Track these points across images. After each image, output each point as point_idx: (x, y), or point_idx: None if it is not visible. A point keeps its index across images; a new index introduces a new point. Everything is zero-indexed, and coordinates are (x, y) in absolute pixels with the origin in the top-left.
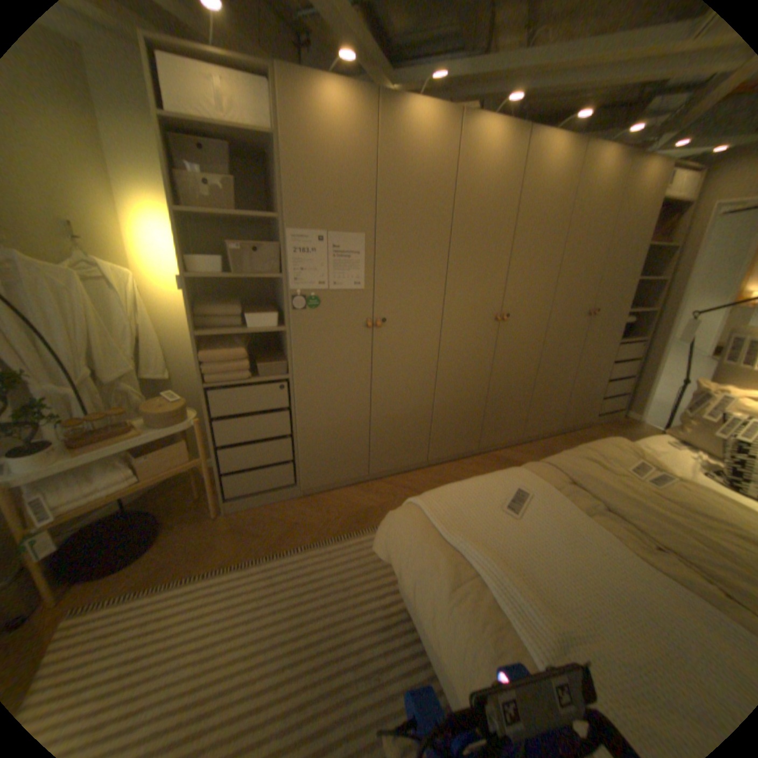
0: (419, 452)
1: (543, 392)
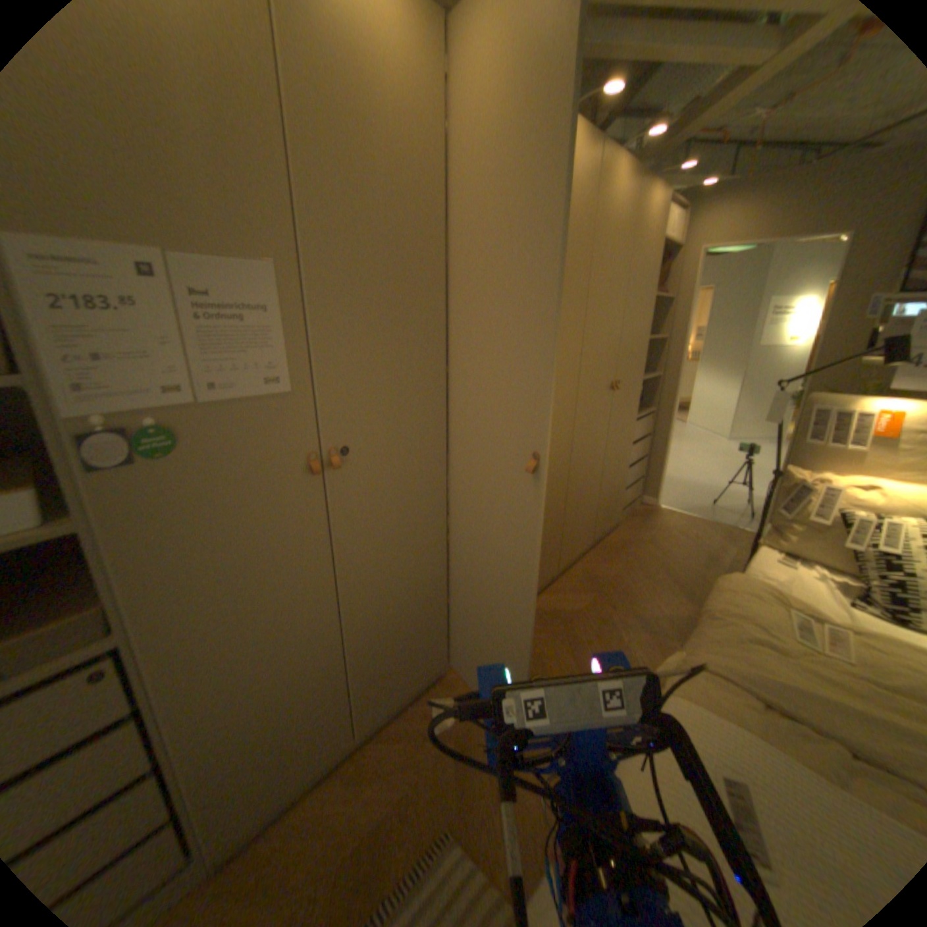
0: (435, 656)
1: (575, 501)
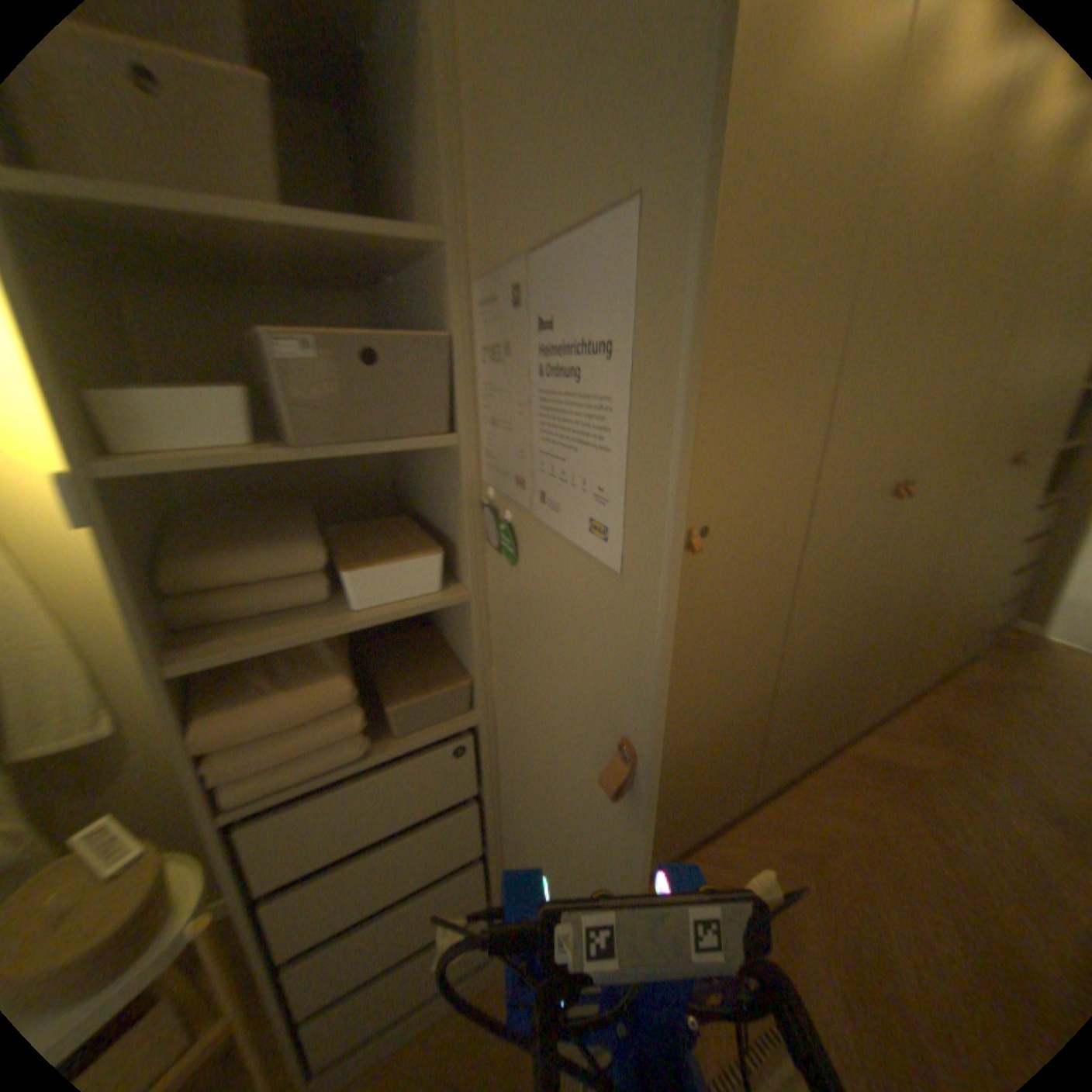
0: (741, 794)
1: (934, 619)
